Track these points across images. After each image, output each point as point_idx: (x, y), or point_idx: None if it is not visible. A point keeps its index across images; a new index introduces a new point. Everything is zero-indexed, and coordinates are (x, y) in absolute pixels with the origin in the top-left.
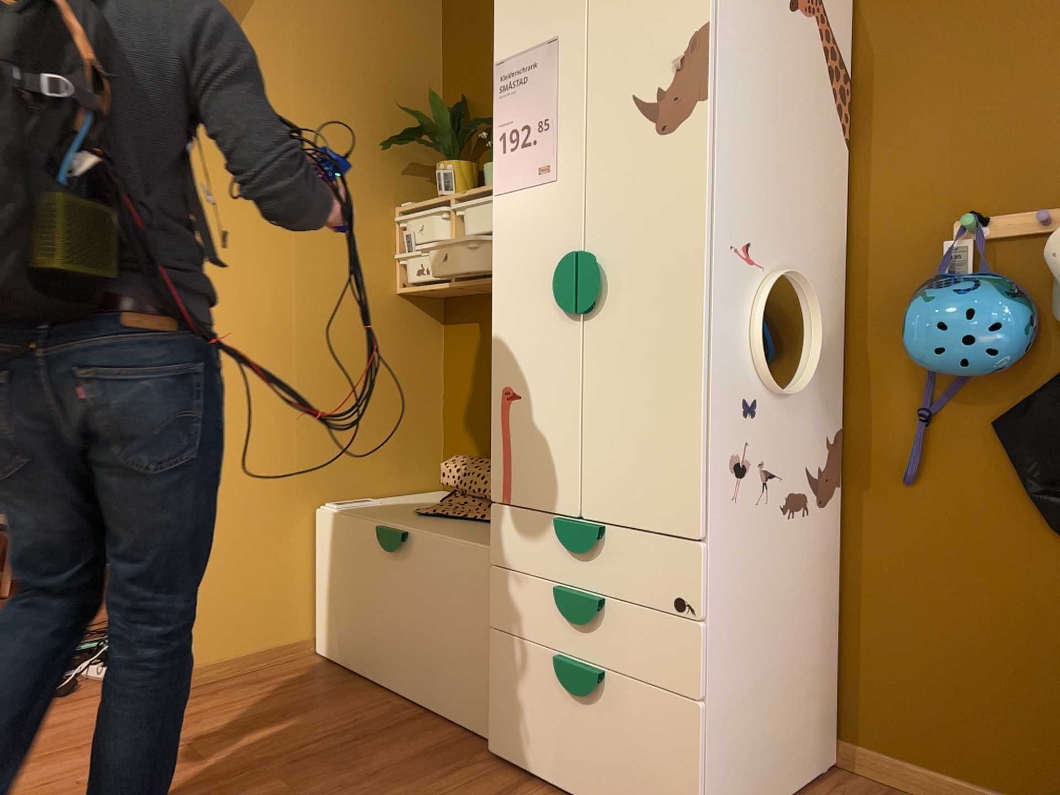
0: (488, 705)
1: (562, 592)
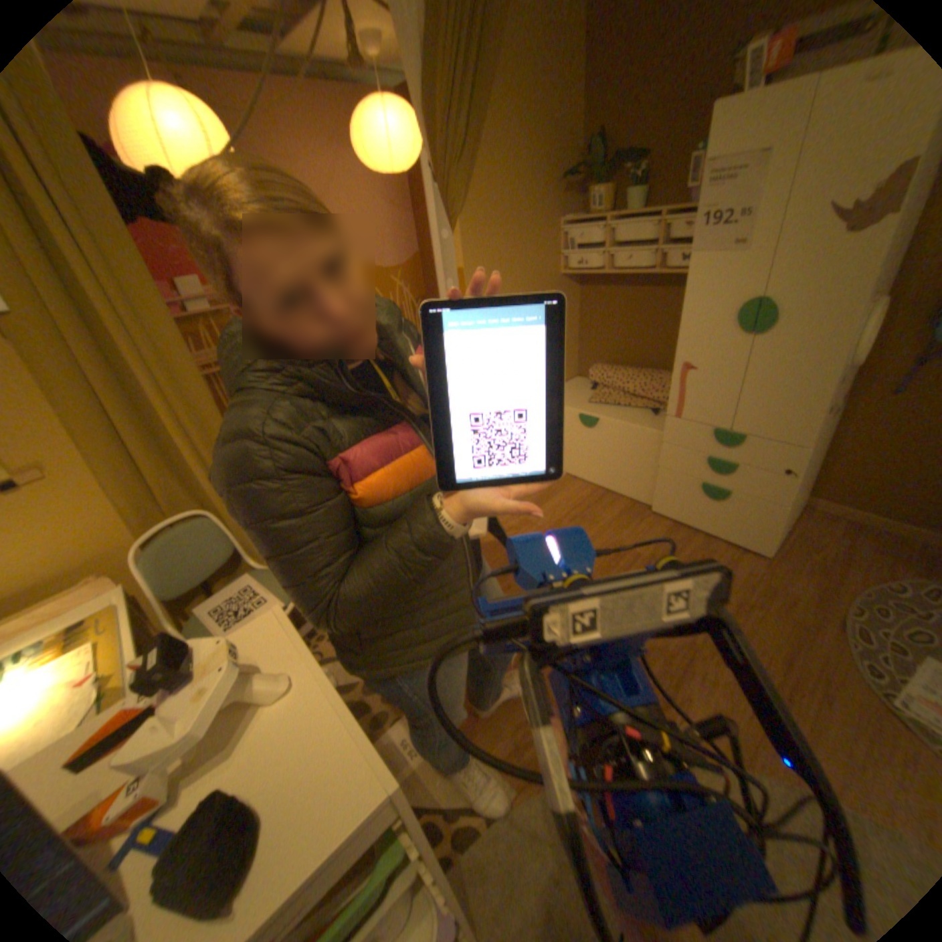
0: (655, 494)
1: (713, 459)
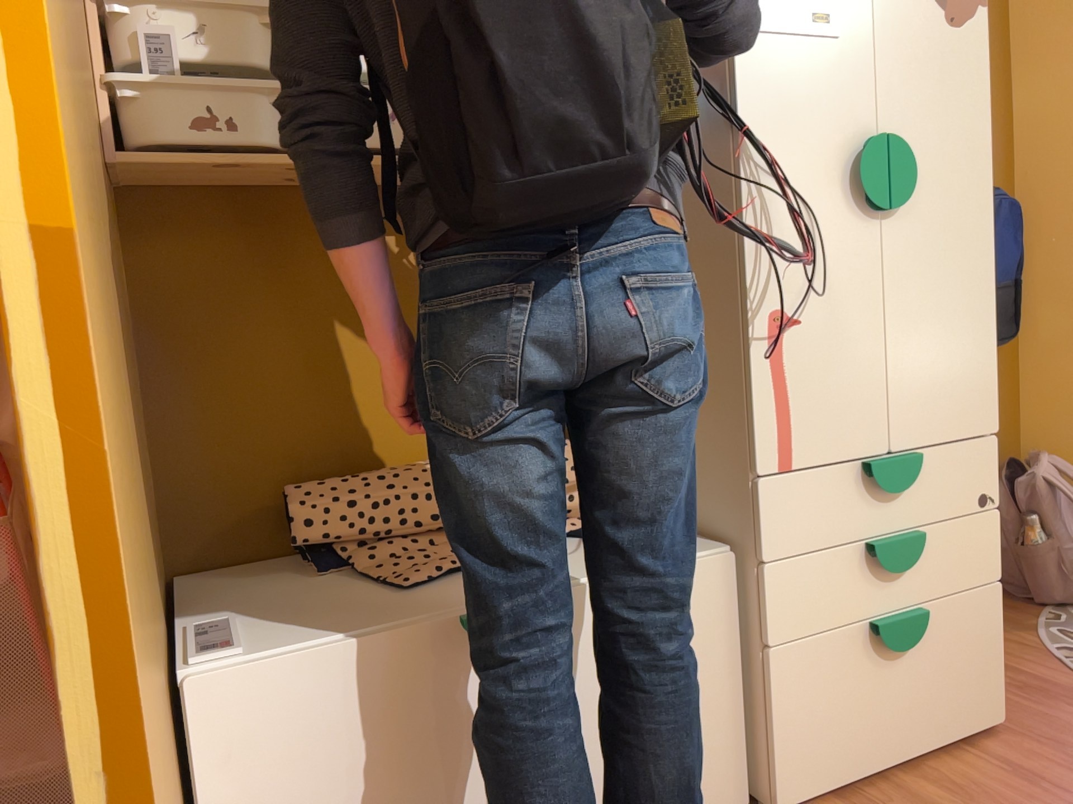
0: (777, 750)
1: (888, 543)
